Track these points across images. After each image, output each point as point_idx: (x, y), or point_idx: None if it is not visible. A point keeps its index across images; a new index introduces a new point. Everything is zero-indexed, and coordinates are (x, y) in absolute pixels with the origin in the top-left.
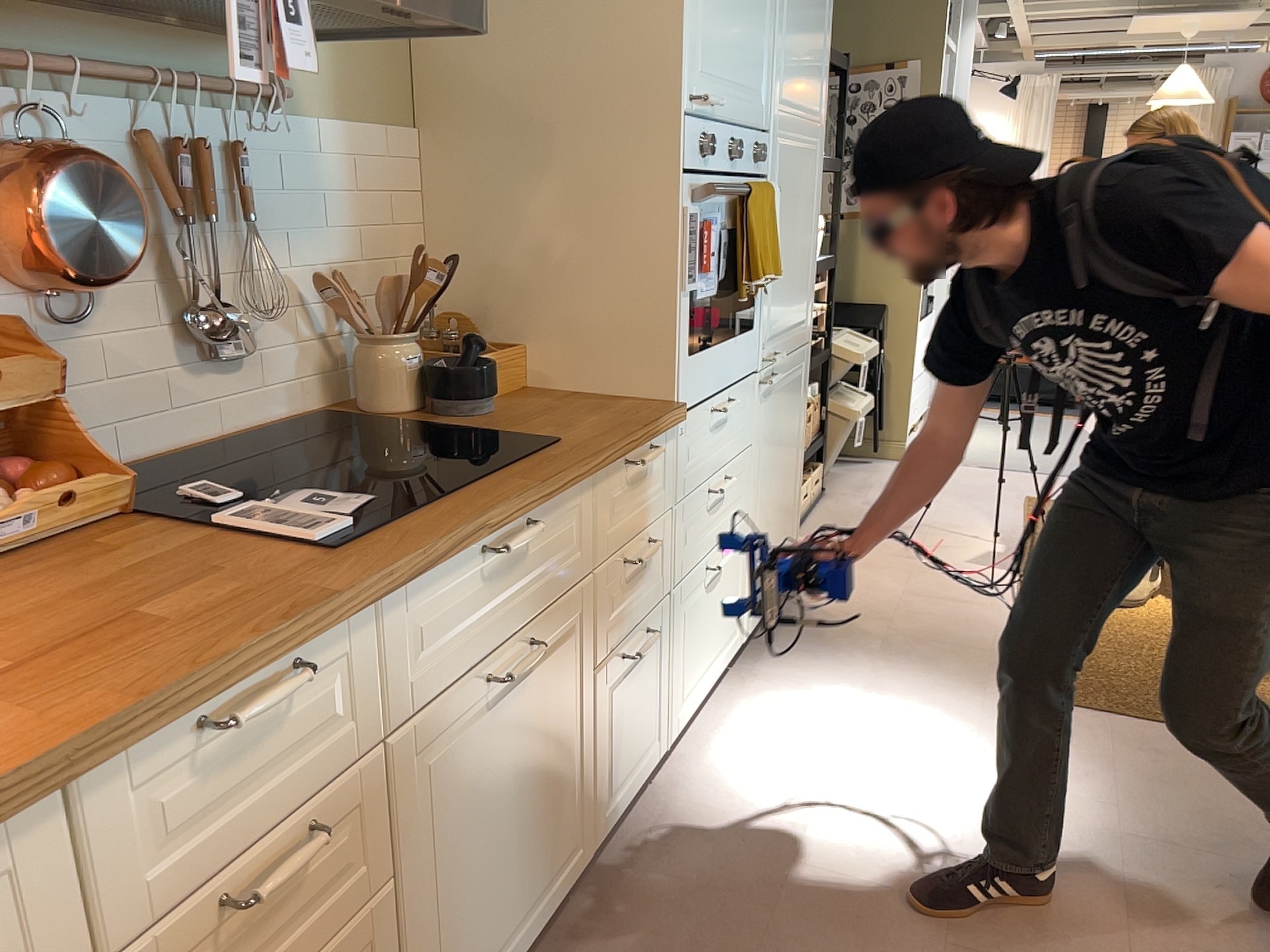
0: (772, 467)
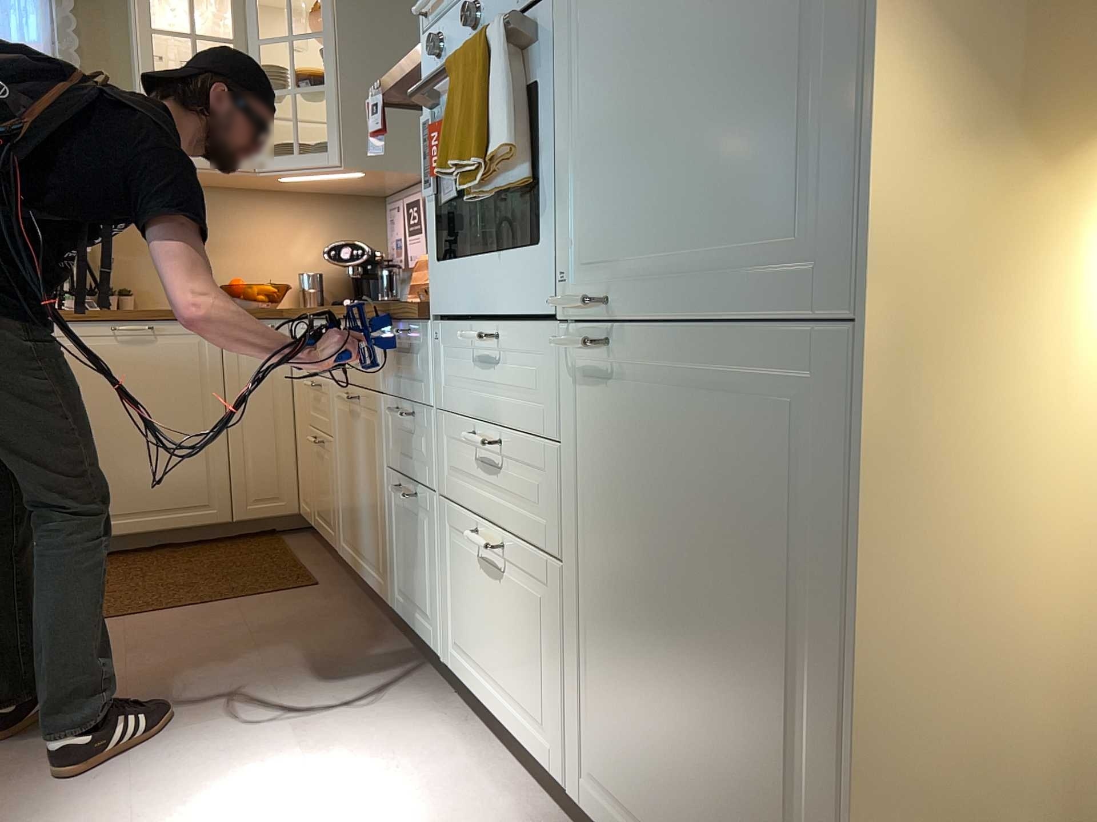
0: (644, 561)
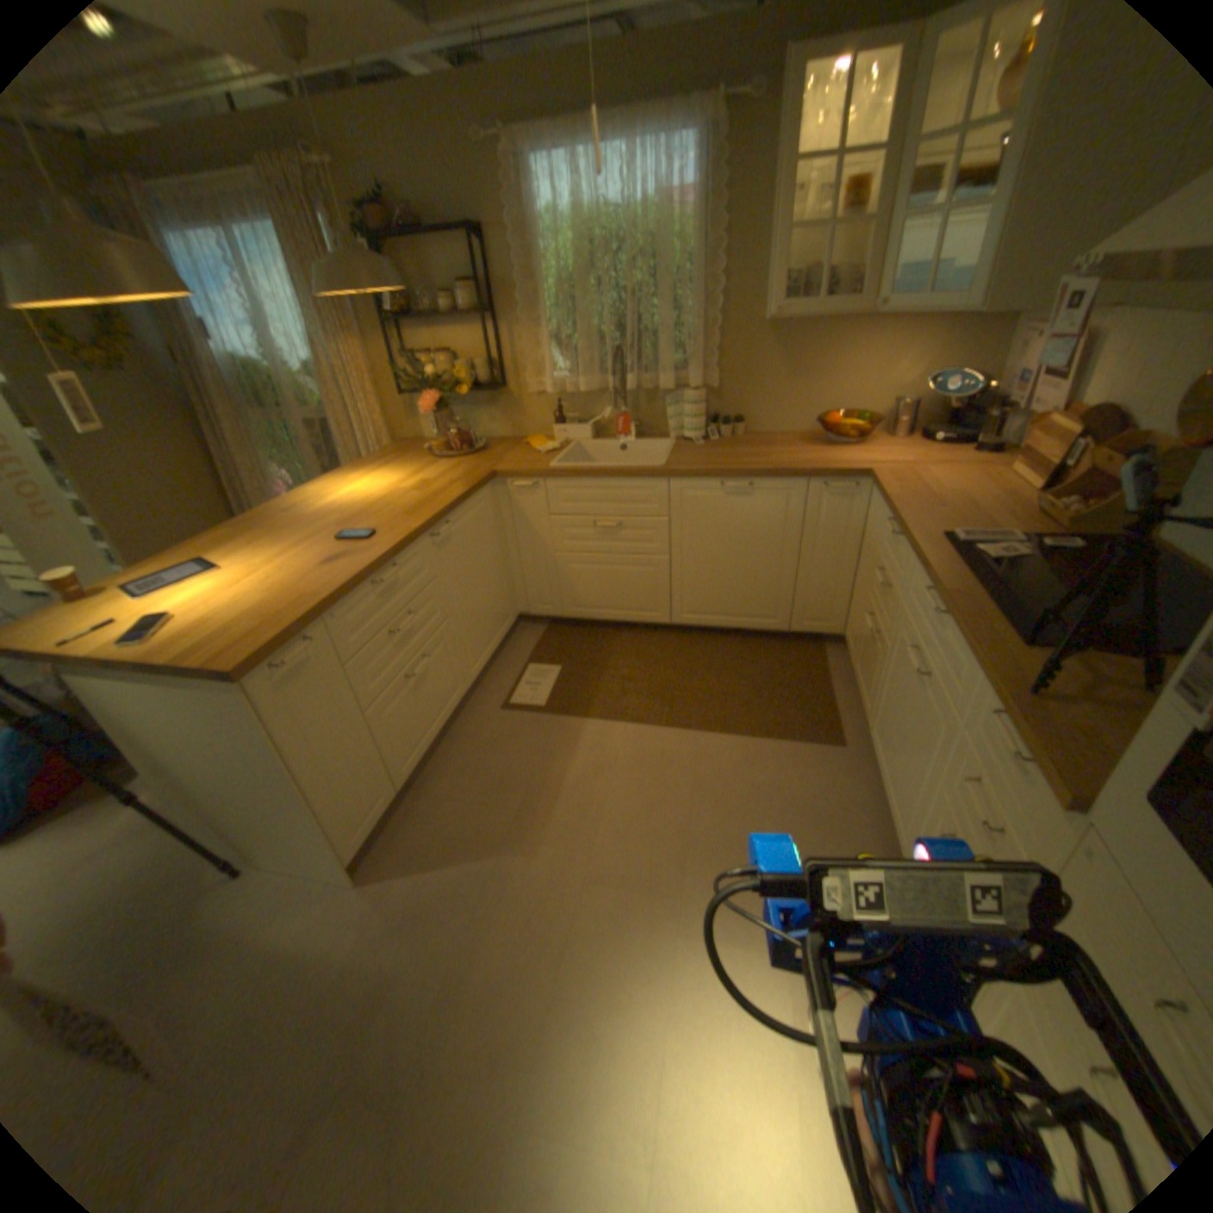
0: None
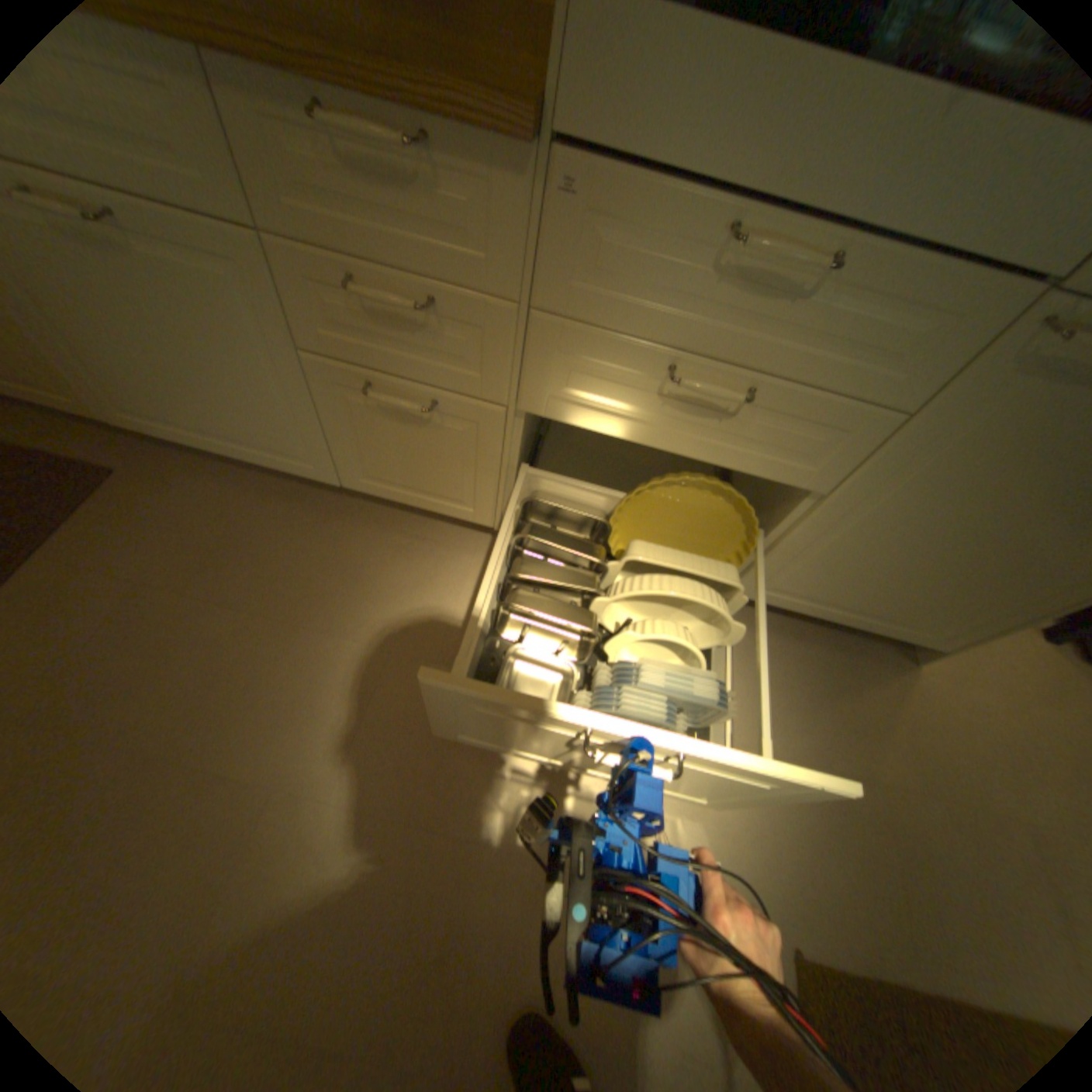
0: (978, 503)
